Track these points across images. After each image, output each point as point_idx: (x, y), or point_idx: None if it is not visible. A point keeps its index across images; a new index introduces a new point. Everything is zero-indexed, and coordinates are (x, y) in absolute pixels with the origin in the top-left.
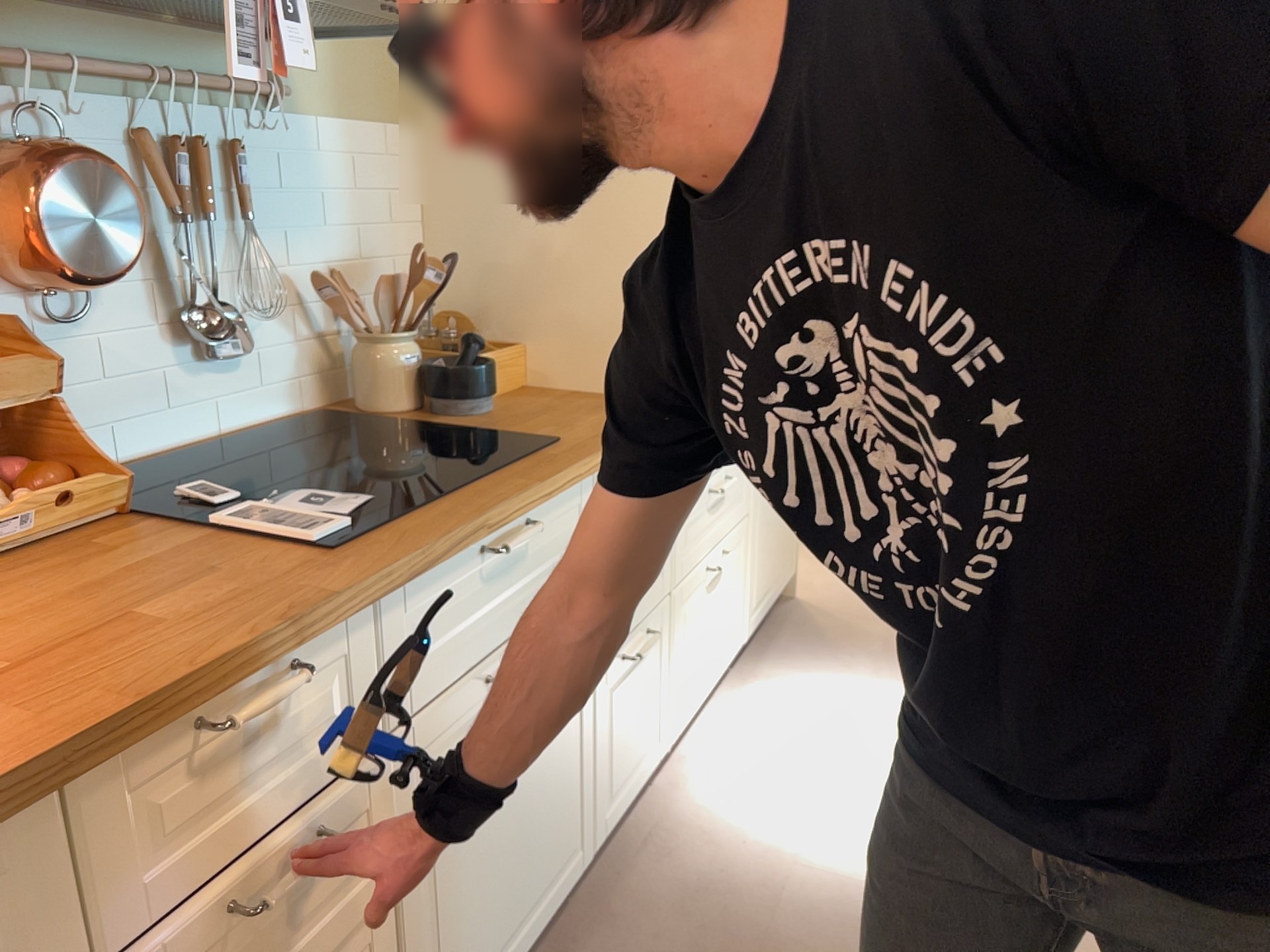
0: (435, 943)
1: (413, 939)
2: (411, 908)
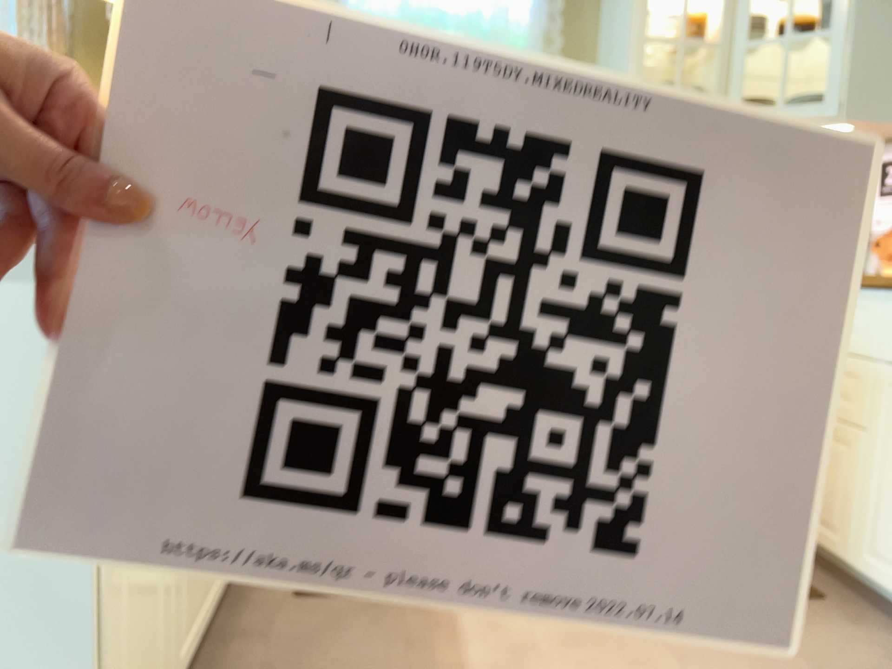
0: (887, 504)
1: (875, 480)
2: (878, 462)
